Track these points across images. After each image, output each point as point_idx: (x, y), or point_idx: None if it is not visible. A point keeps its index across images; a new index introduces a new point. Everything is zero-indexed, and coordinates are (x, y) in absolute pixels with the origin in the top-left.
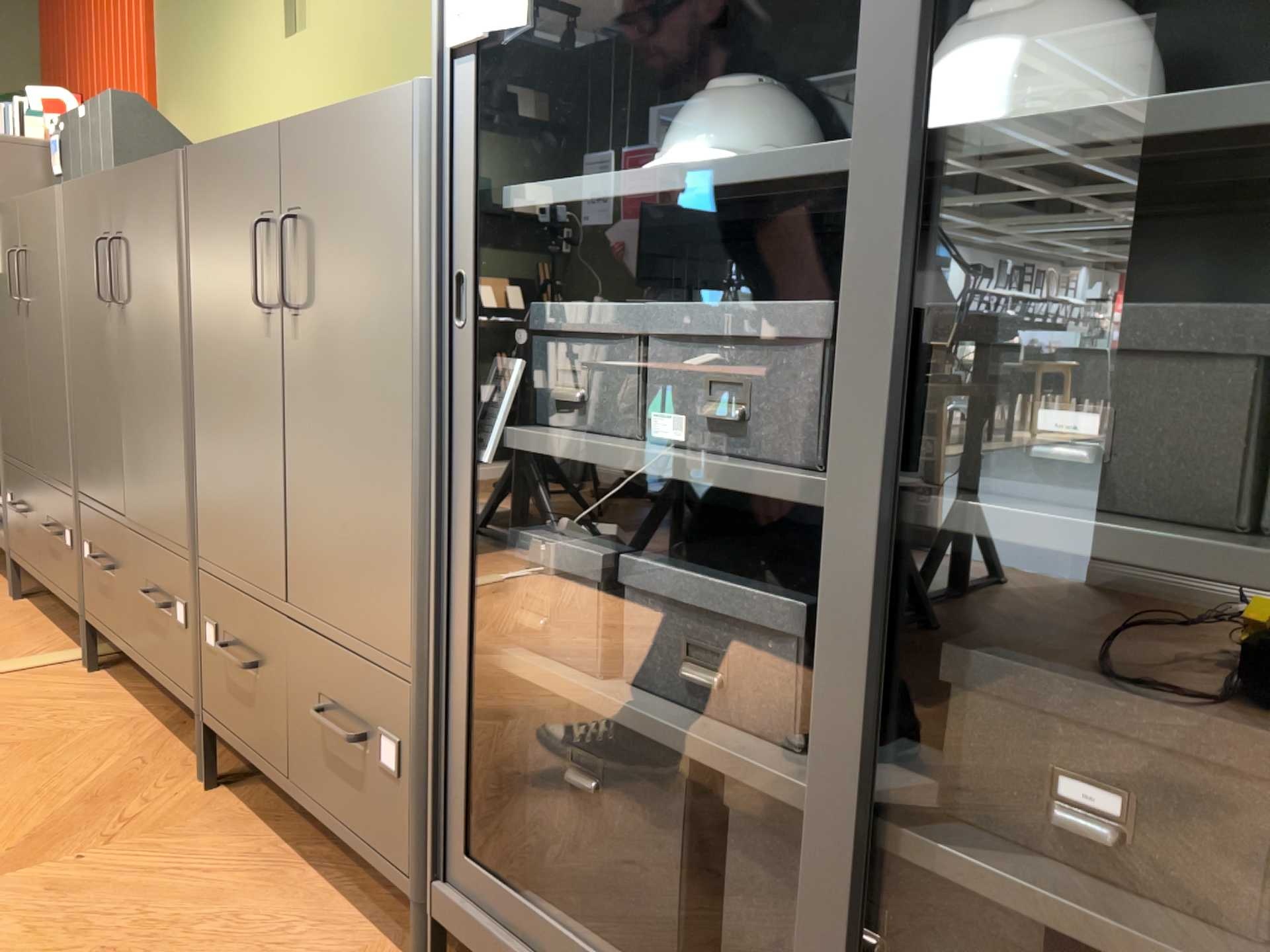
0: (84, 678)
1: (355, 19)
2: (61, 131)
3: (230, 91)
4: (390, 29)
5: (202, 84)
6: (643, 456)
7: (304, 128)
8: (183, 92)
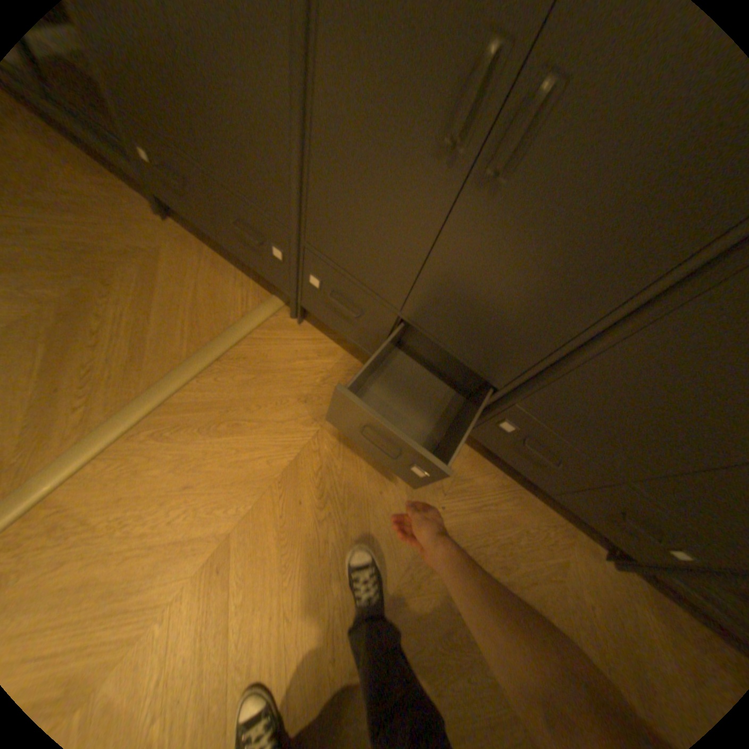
0: (300, 330)
1: None
2: None
3: None
4: None
5: None
6: None
7: None
8: None
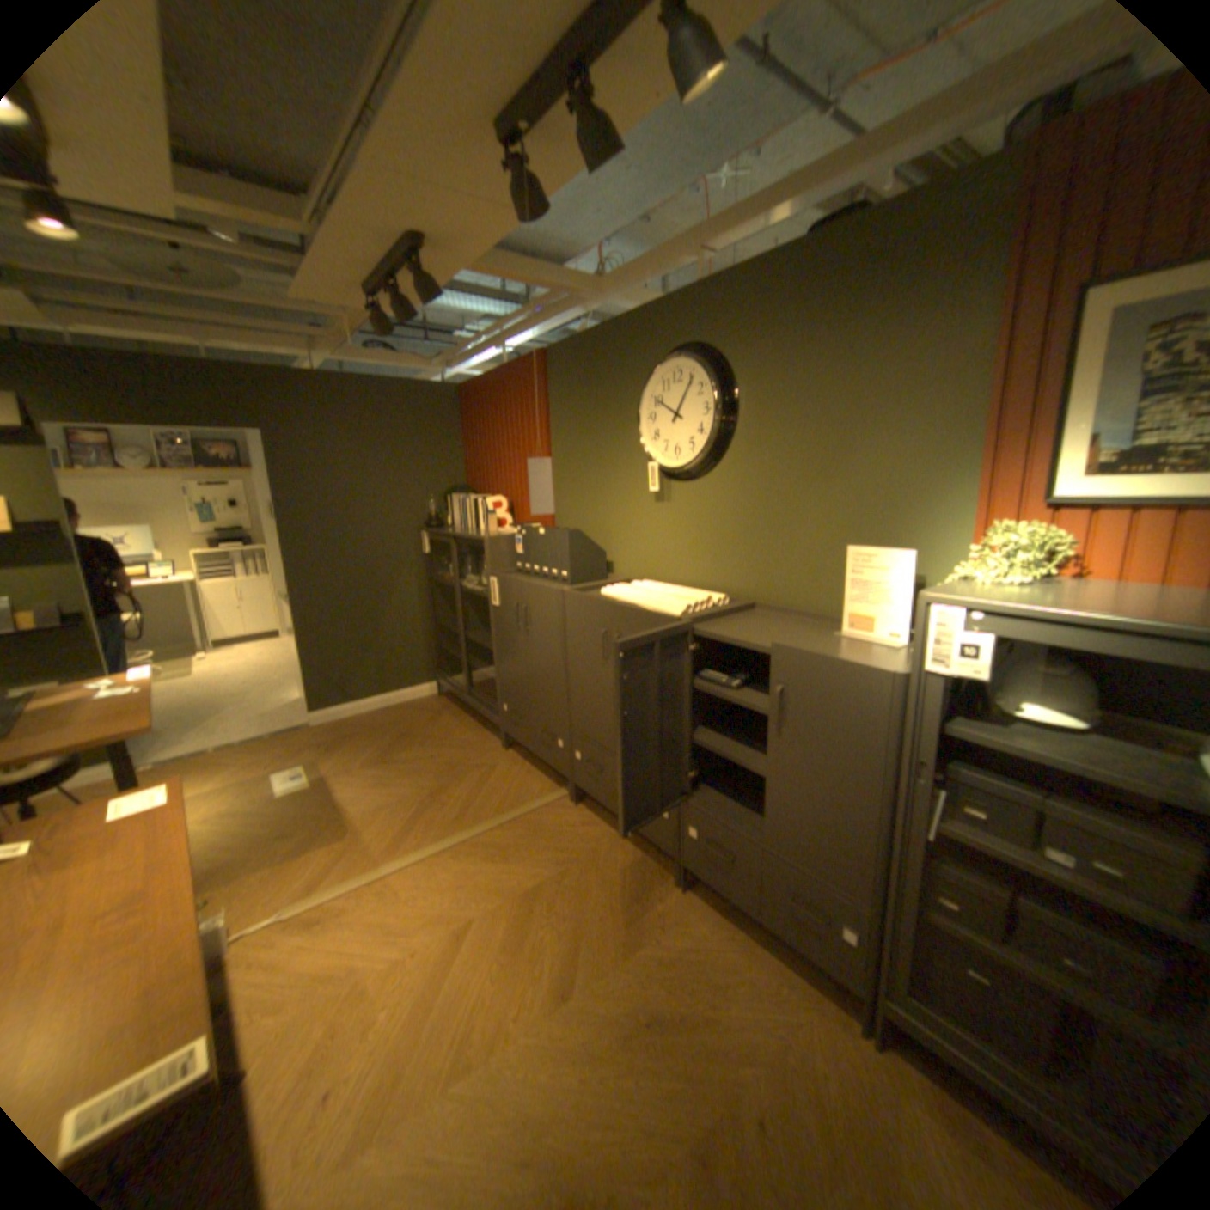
0: (575, 810)
1: (709, 507)
2: (521, 533)
3: (610, 515)
4: (736, 520)
5: (588, 505)
6: (1044, 872)
7: (793, 654)
8: (574, 505)
